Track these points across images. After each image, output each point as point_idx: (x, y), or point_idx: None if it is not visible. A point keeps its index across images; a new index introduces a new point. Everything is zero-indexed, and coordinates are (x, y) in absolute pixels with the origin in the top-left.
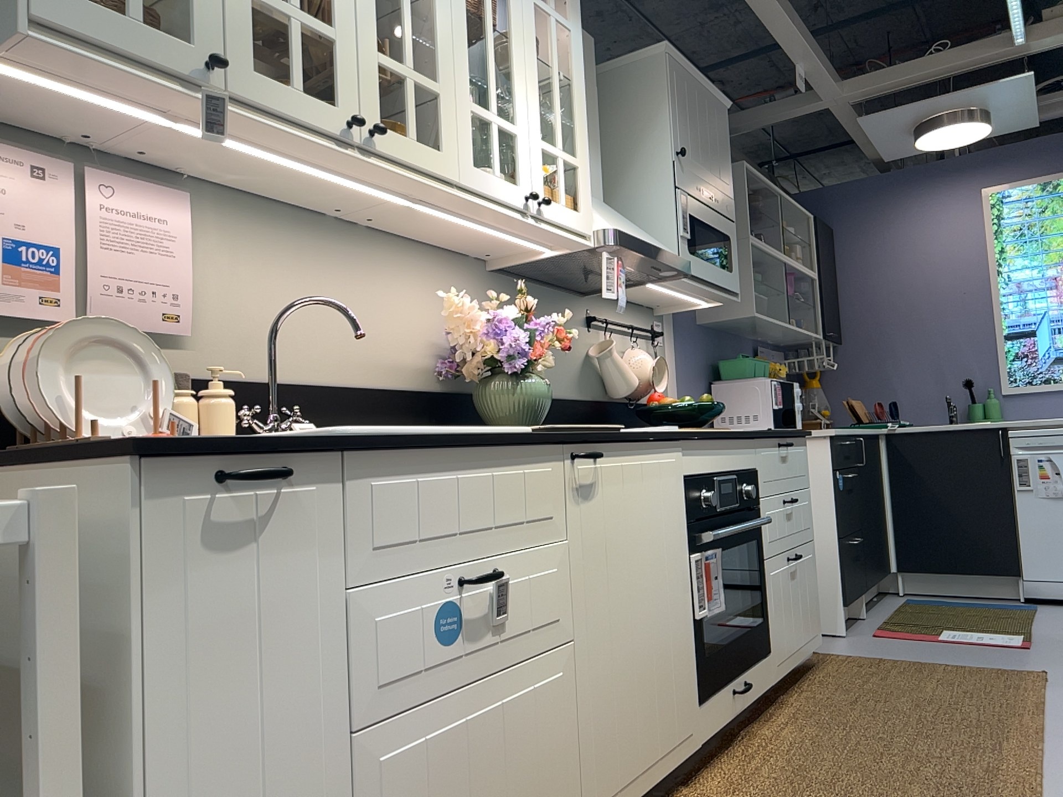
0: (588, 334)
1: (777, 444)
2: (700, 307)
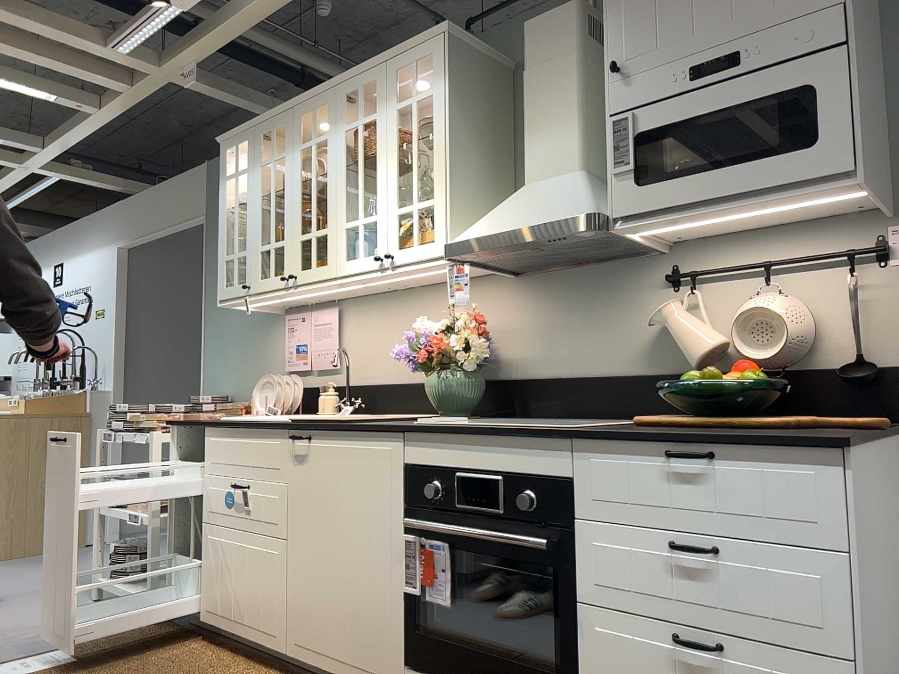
0: (668, 296)
1: (653, 450)
2: (871, 198)
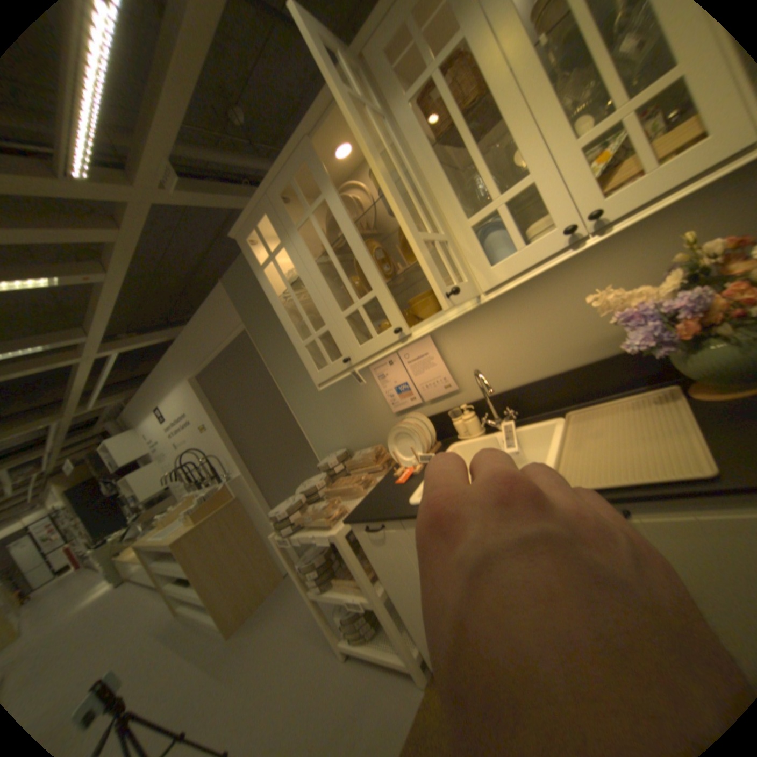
0: None
1: None
2: None
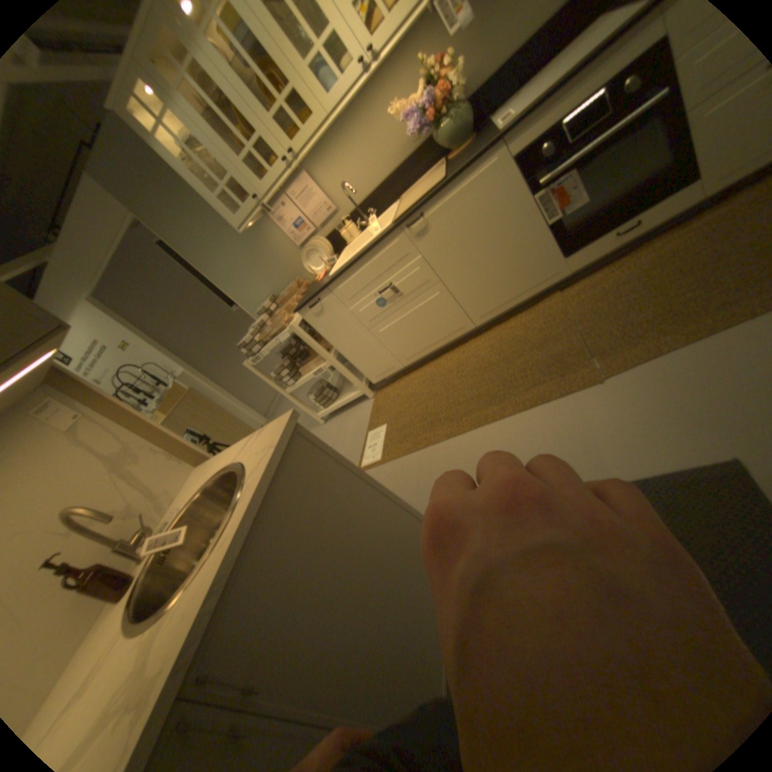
0: None
1: None
2: None
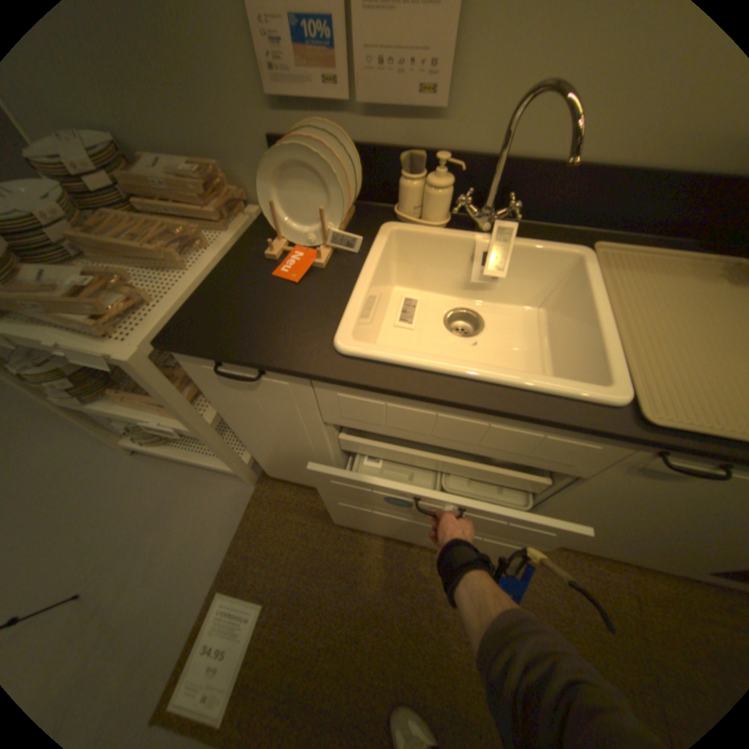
0: None
1: None
2: None
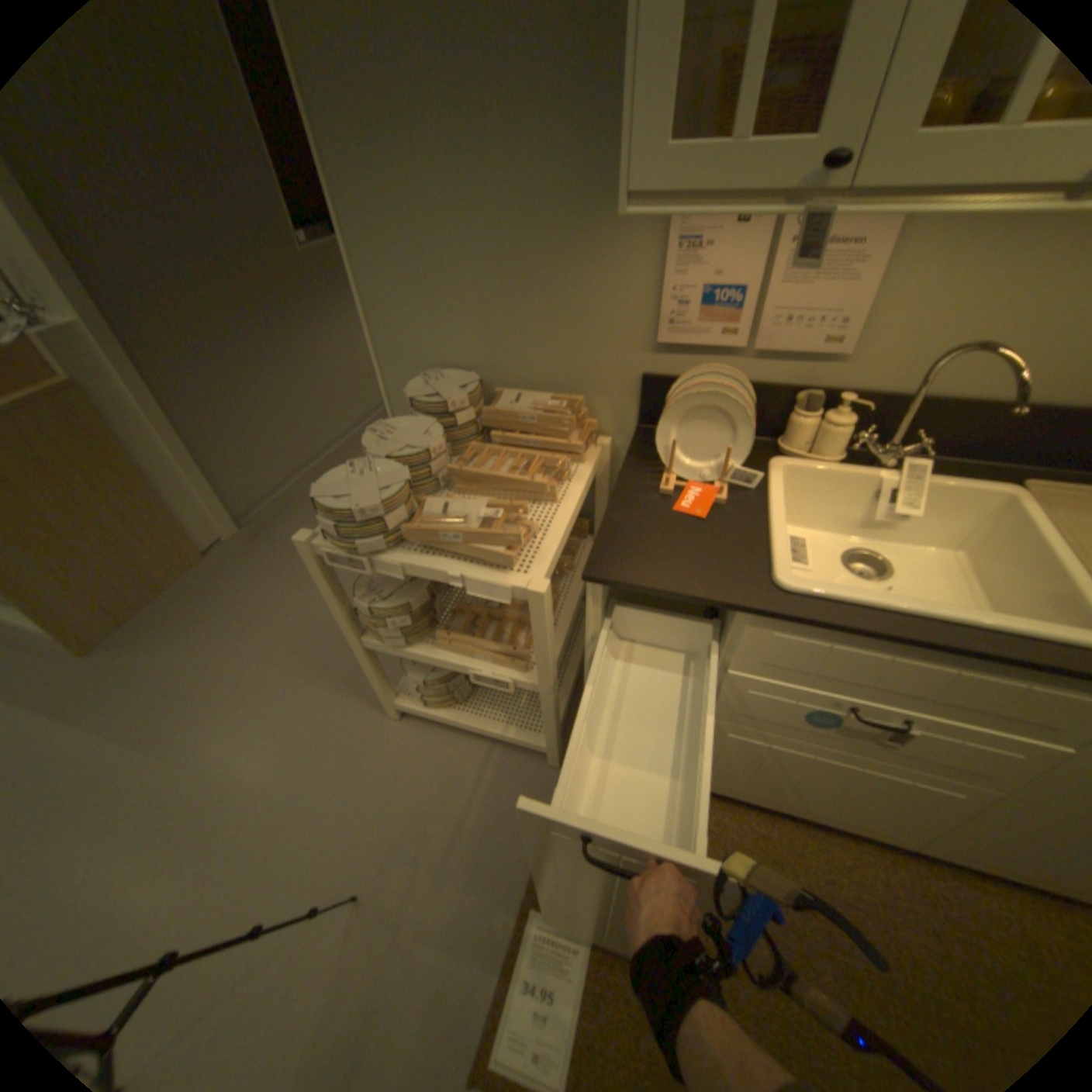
0: None
1: None
2: None
